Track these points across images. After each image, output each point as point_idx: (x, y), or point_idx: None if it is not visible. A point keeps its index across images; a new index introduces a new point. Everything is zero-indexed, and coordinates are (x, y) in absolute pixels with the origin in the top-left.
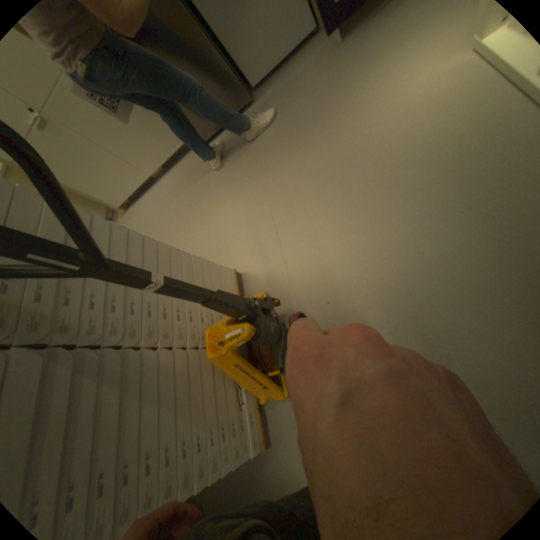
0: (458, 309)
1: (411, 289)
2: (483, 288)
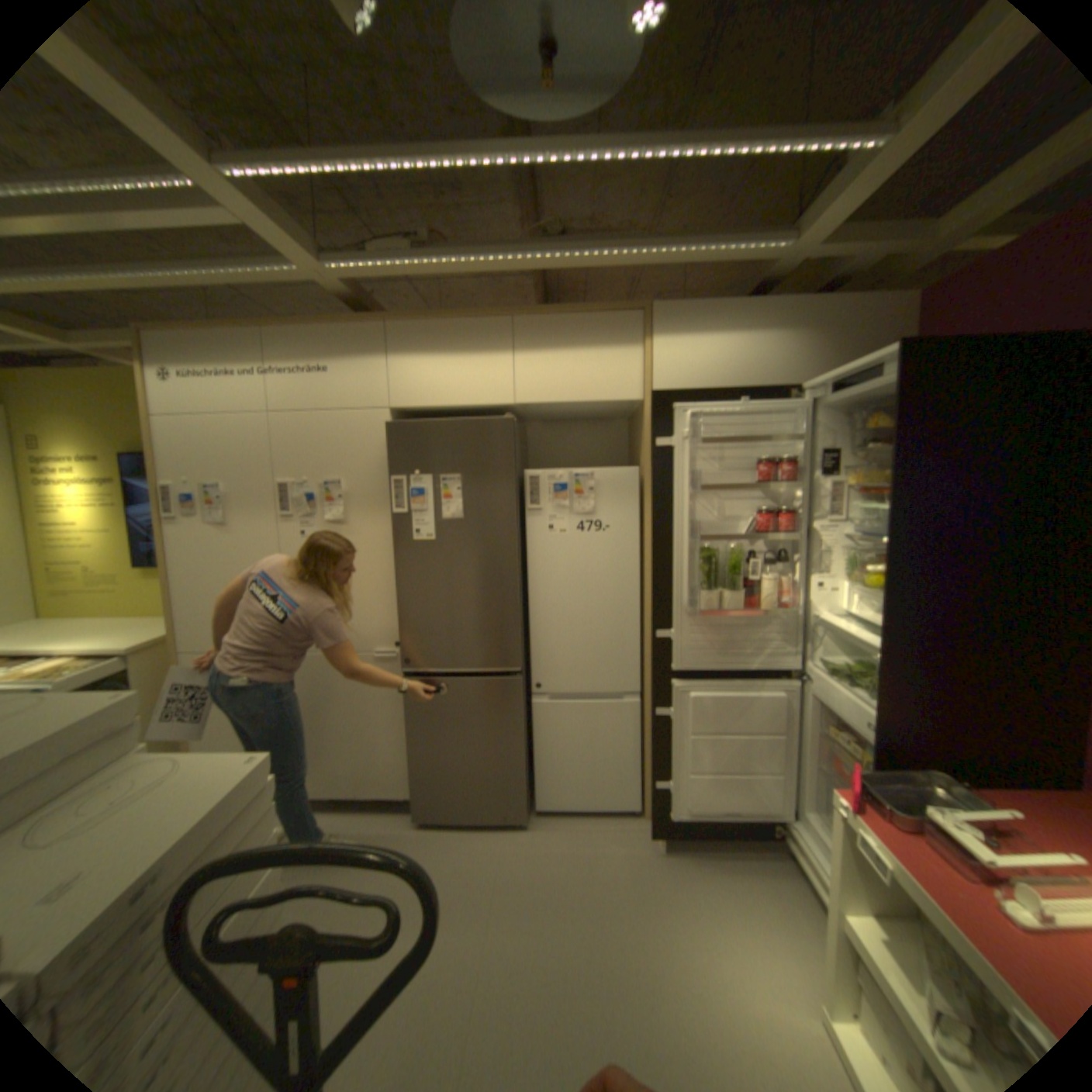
0: None
1: None
2: None
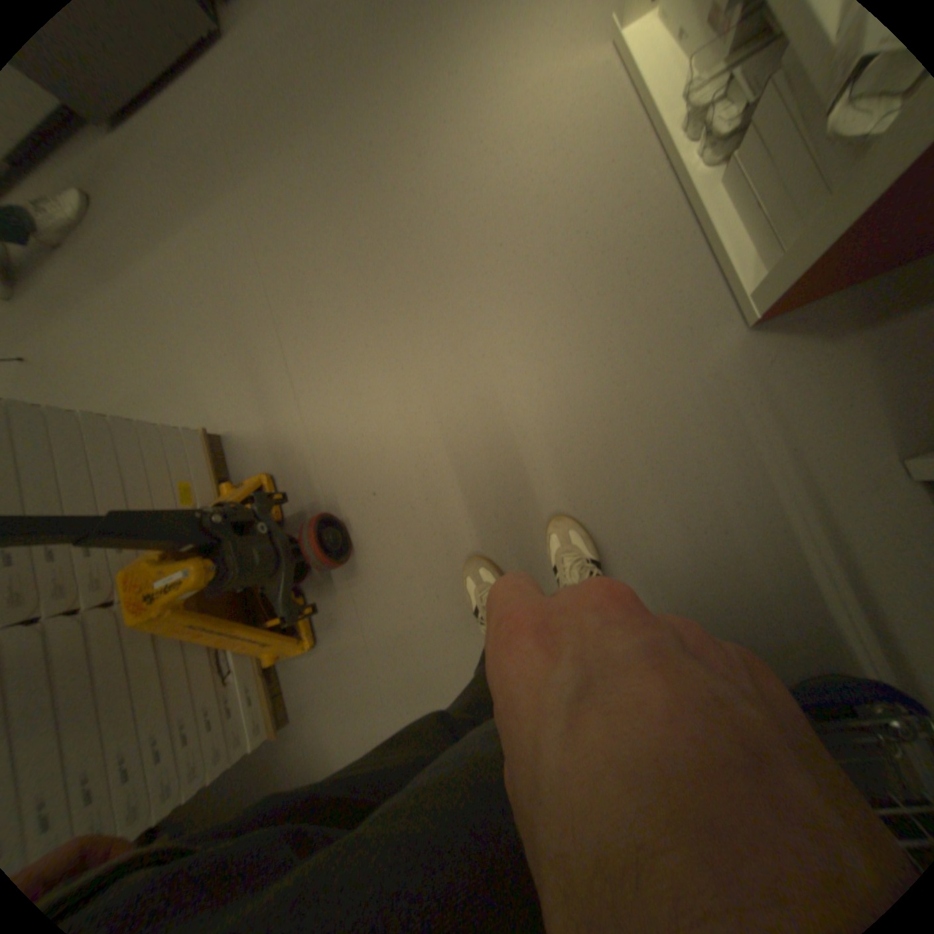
0: (549, 503)
1: (492, 473)
2: (580, 474)
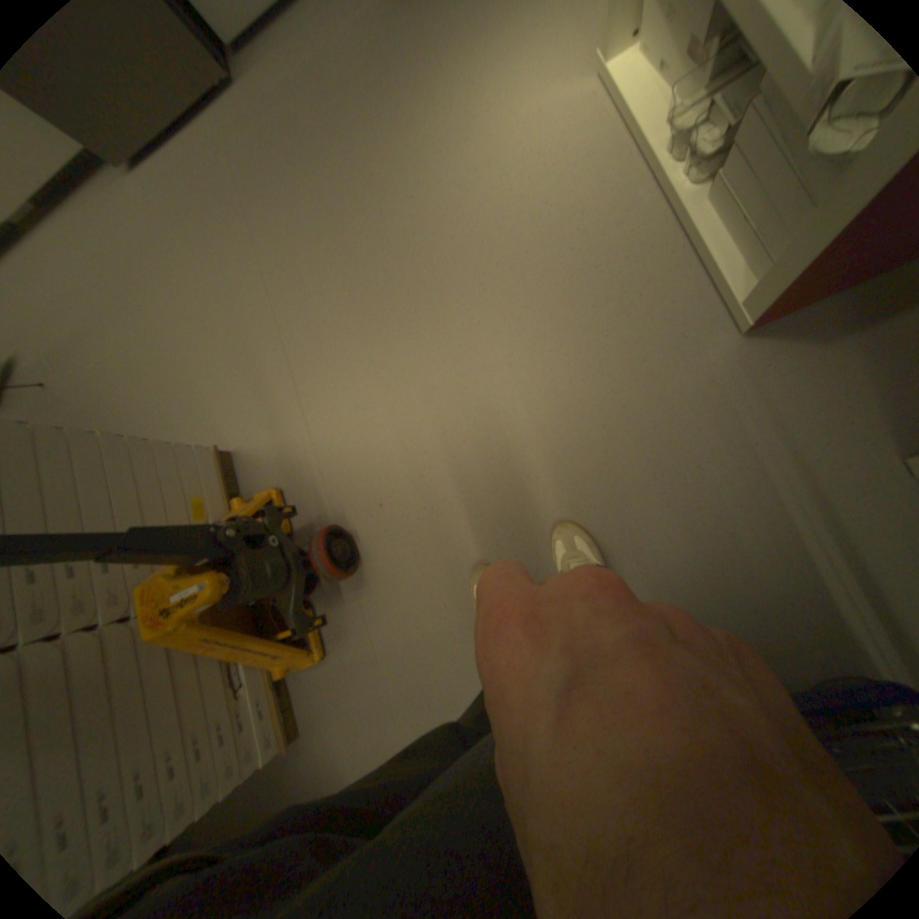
0: (553, 510)
1: (496, 482)
2: (583, 481)
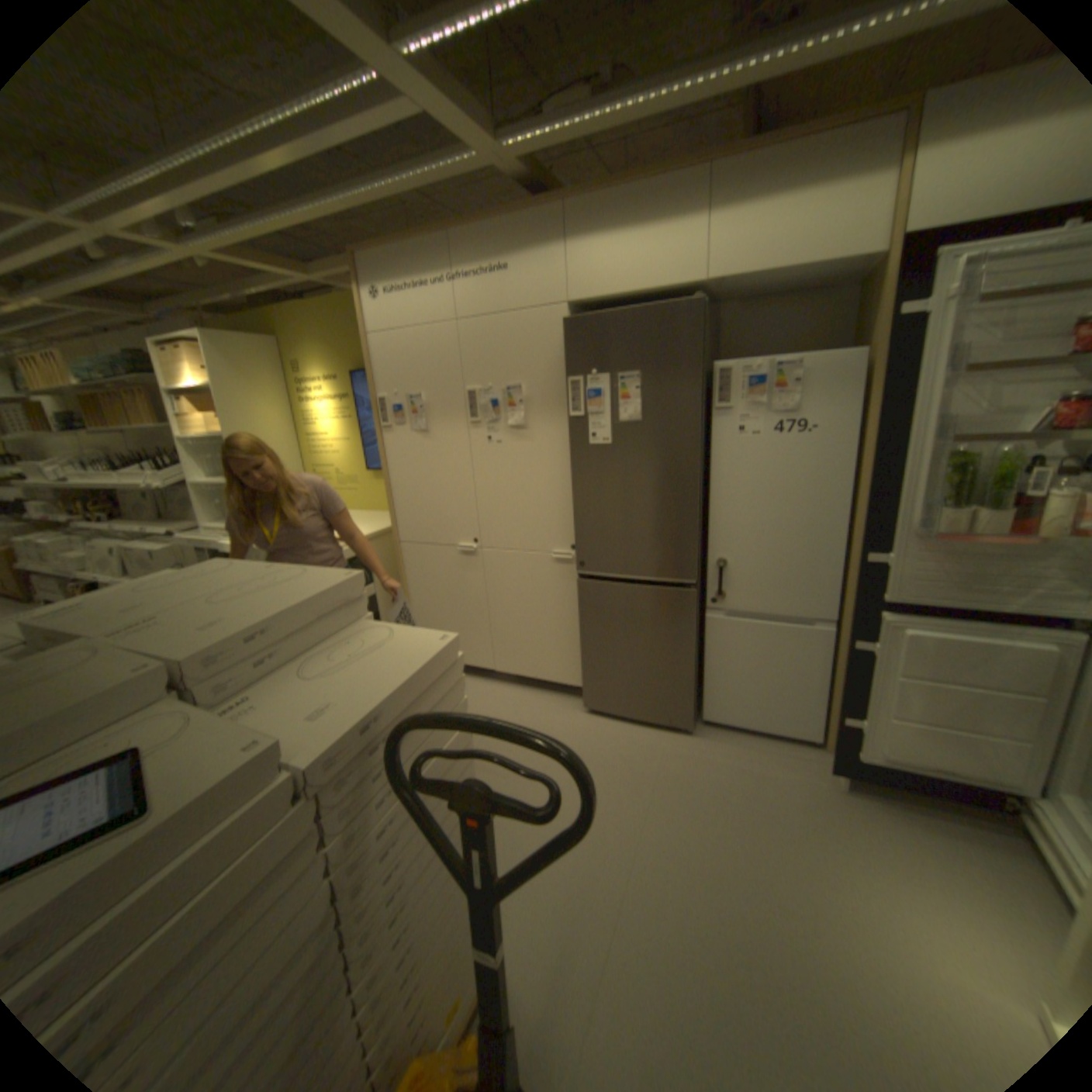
0: None
1: None
2: None
